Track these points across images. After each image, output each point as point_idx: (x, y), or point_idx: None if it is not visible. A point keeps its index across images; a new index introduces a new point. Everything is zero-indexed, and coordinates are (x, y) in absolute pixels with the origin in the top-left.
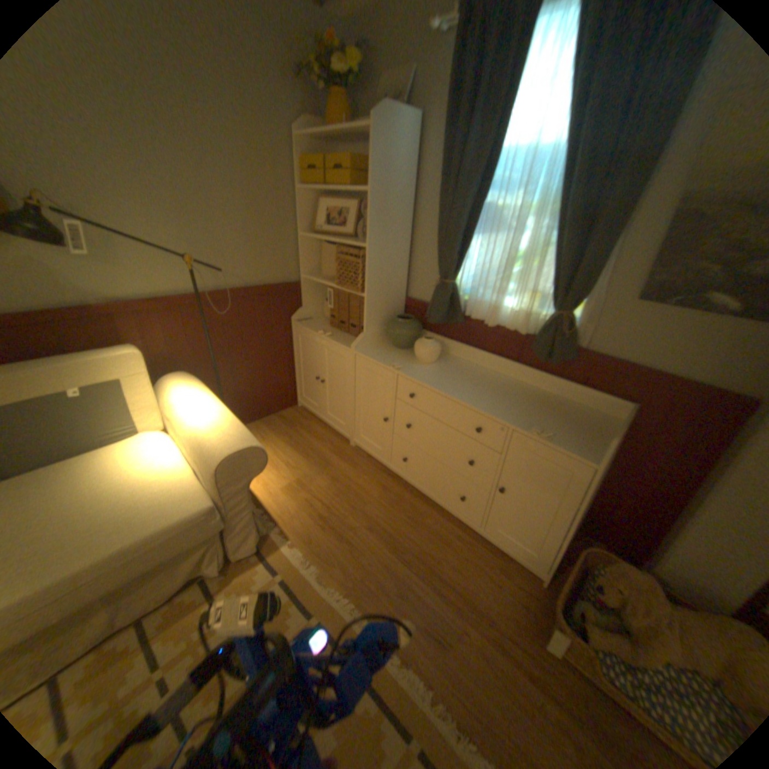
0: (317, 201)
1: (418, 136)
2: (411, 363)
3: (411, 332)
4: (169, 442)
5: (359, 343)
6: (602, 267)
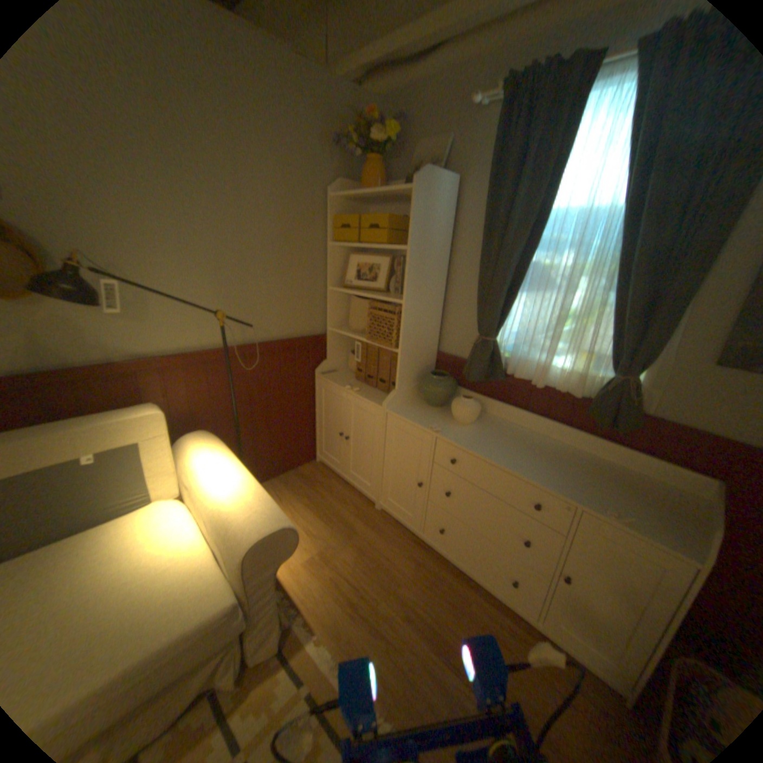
0: (347, 256)
1: (456, 197)
2: (449, 423)
3: (448, 389)
4: (185, 514)
5: (391, 400)
6: (673, 331)
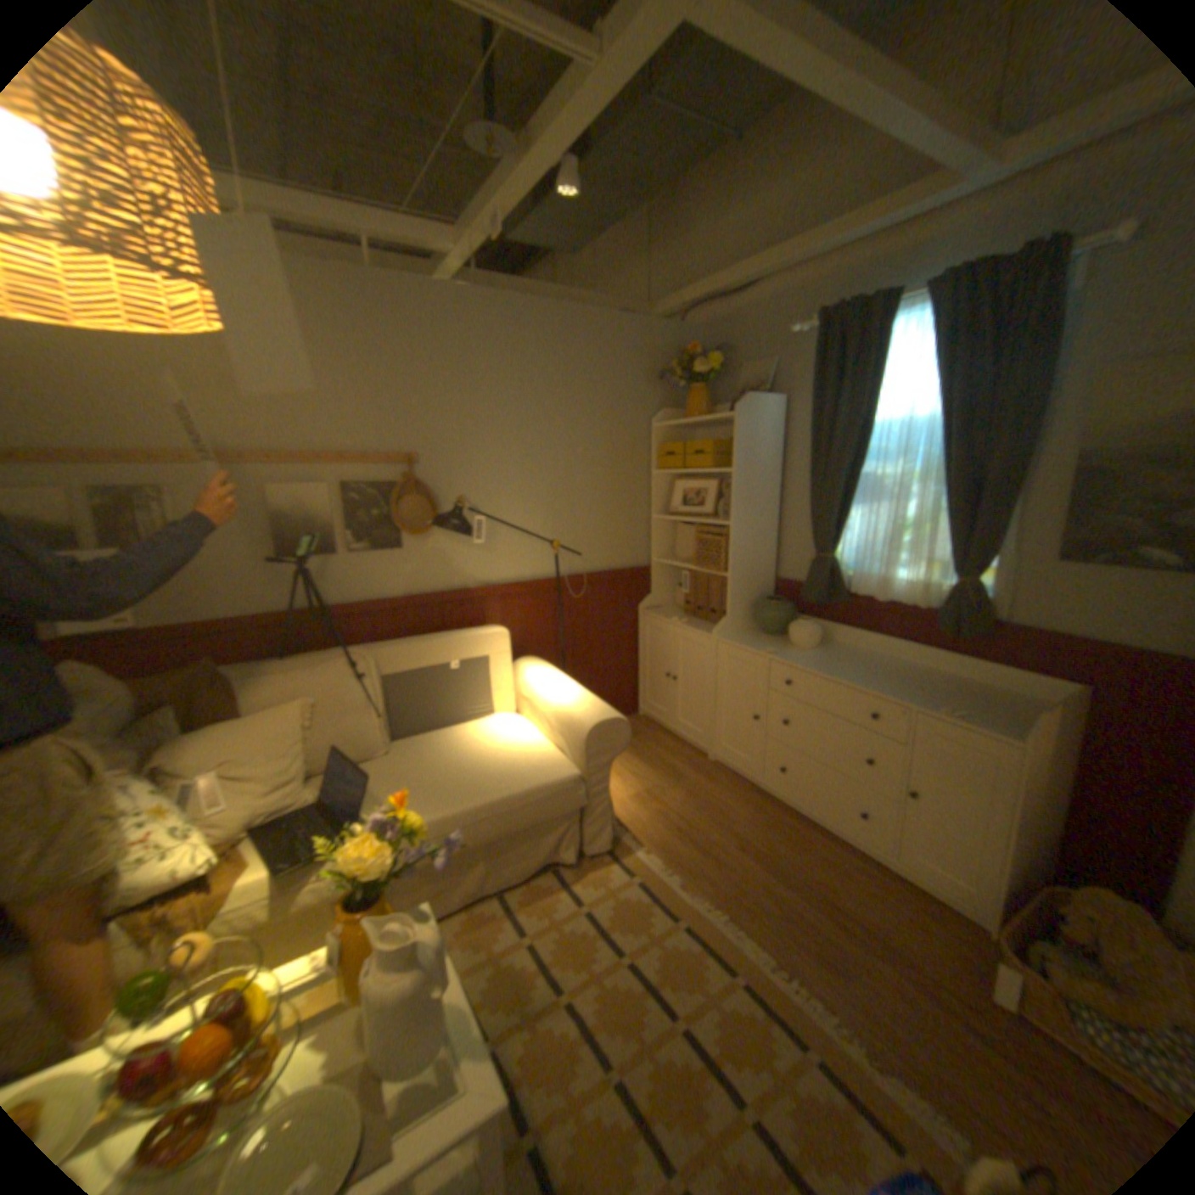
0: (672, 483)
1: (783, 417)
2: (787, 648)
3: (785, 614)
4: (527, 721)
5: (722, 628)
6: (1003, 529)
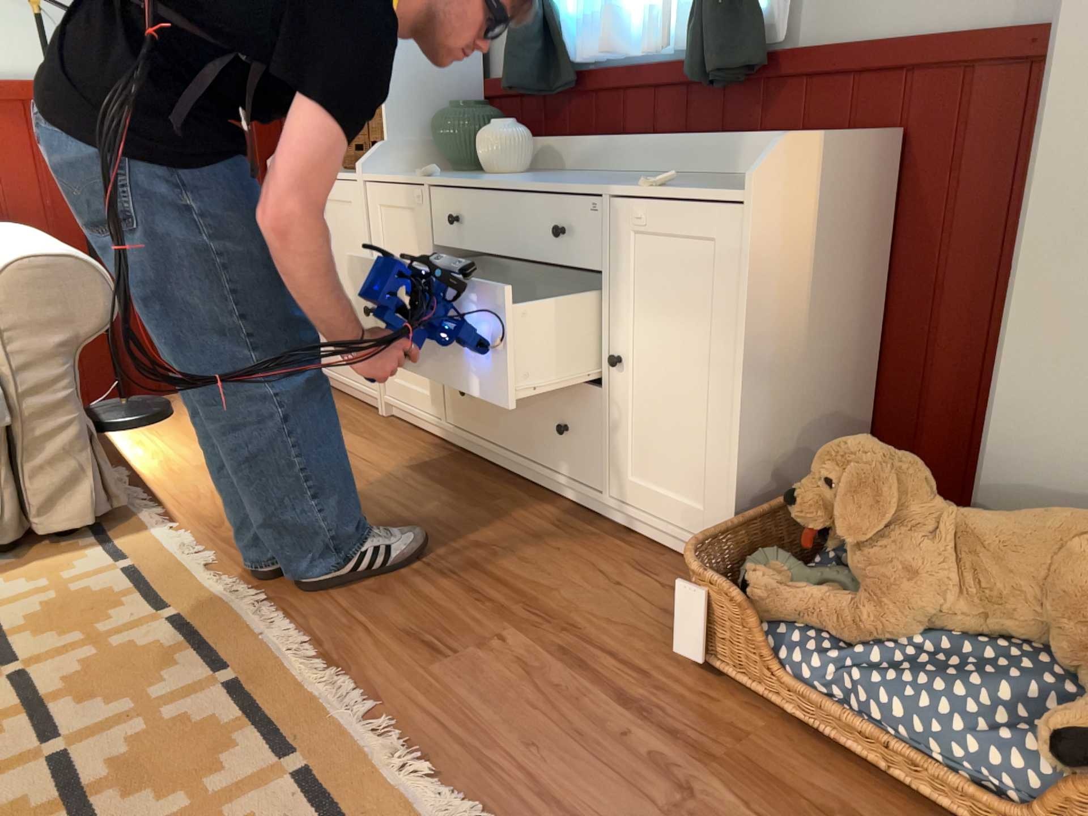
0: None
1: None
2: (469, 176)
3: (475, 122)
4: None
5: (372, 160)
6: None
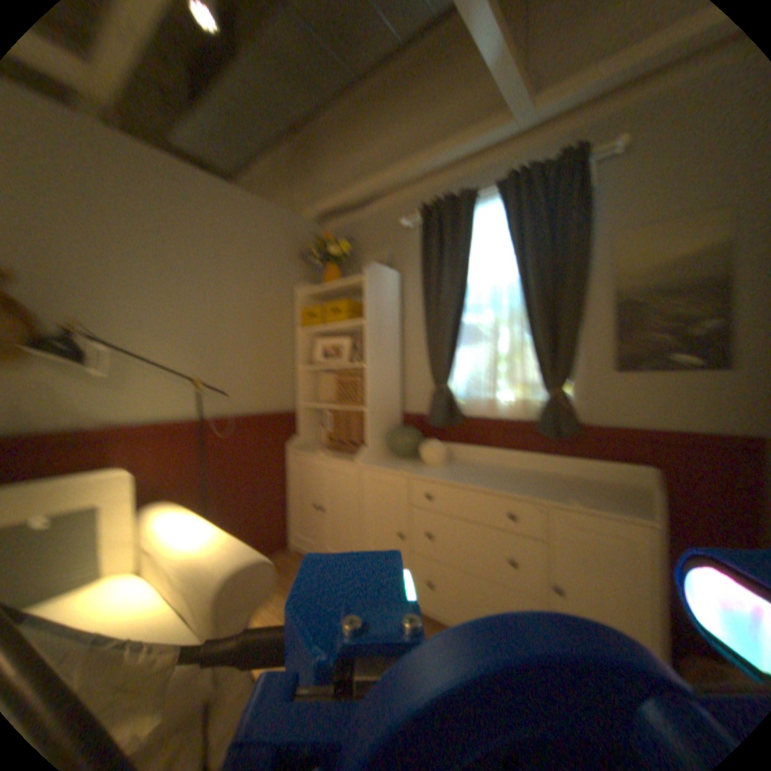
0: (316, 343)
1: (400, 288)
2: (422, 467)
3: (417, 439)
4: (147, 585)
5: (365, 456)
6: (577, 349)
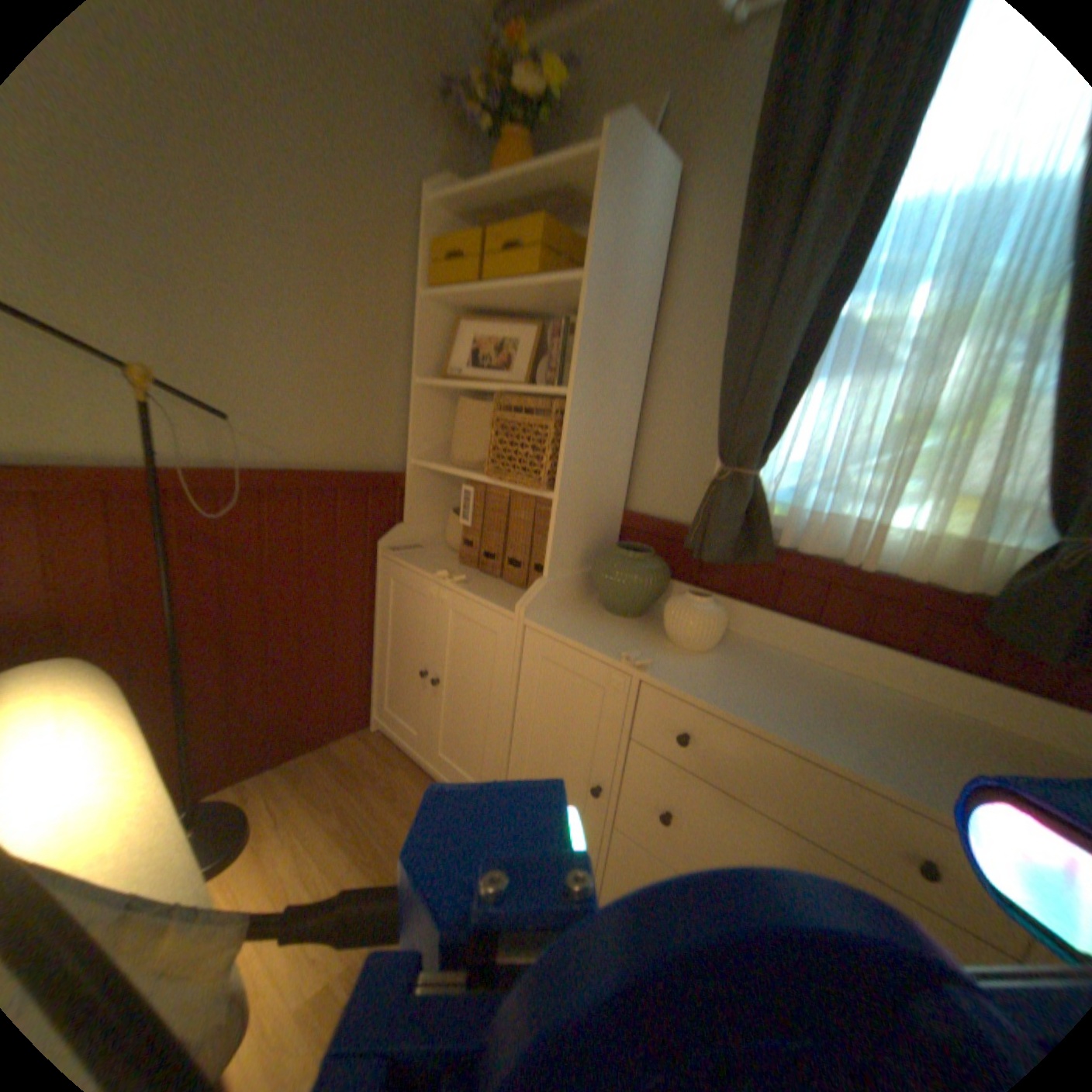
0: (456, 323)
1: (675, 202)
2: (665, 648)
3: (657, 577)
4: None
5: (537, 598)
6: None
